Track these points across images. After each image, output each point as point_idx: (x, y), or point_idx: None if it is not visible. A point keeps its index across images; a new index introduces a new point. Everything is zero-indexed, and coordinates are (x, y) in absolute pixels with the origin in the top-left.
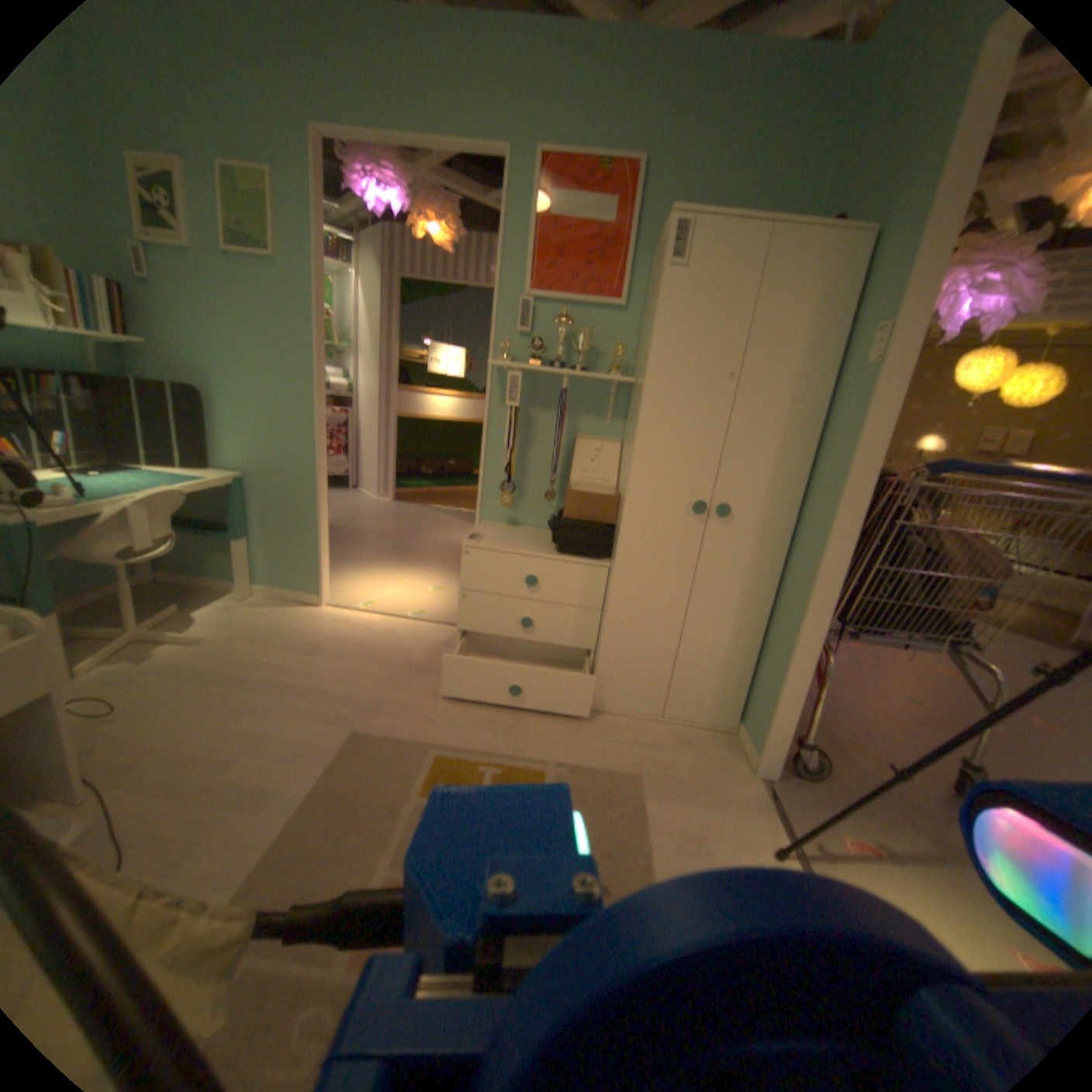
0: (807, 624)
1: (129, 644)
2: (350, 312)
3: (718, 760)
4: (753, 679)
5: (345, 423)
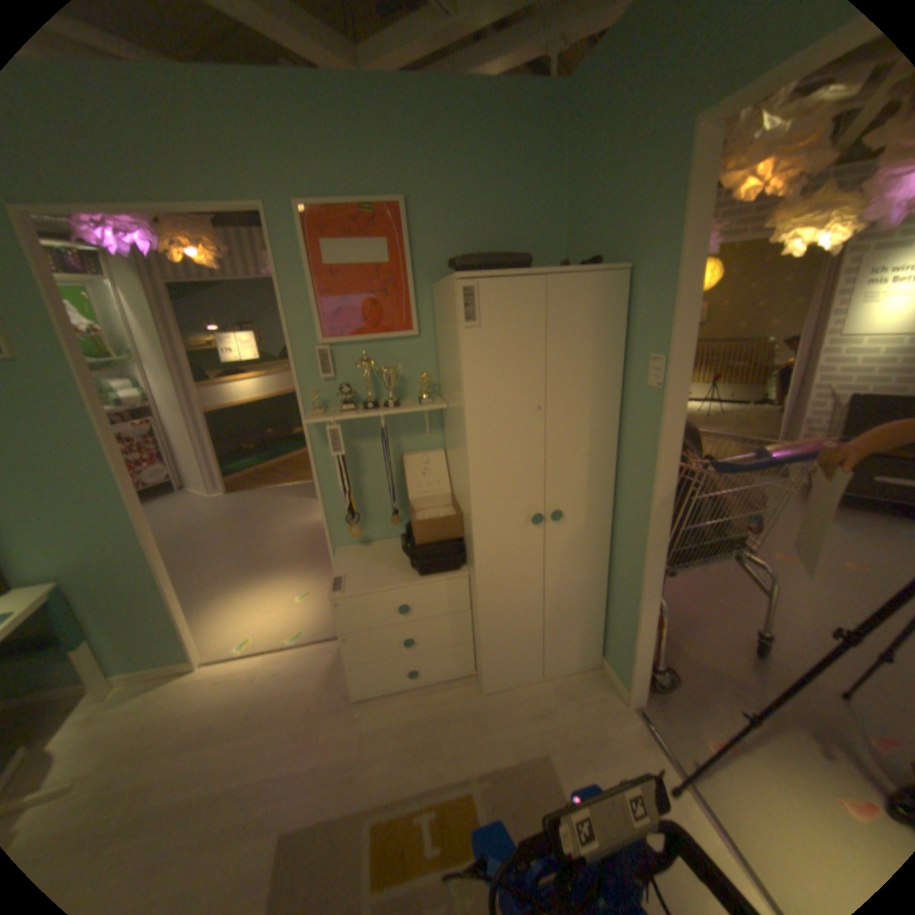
0: (647, 595)
1: None
2: (119, 321)
3: (598, 702)
4: (605, 624)
5: (150, 430)
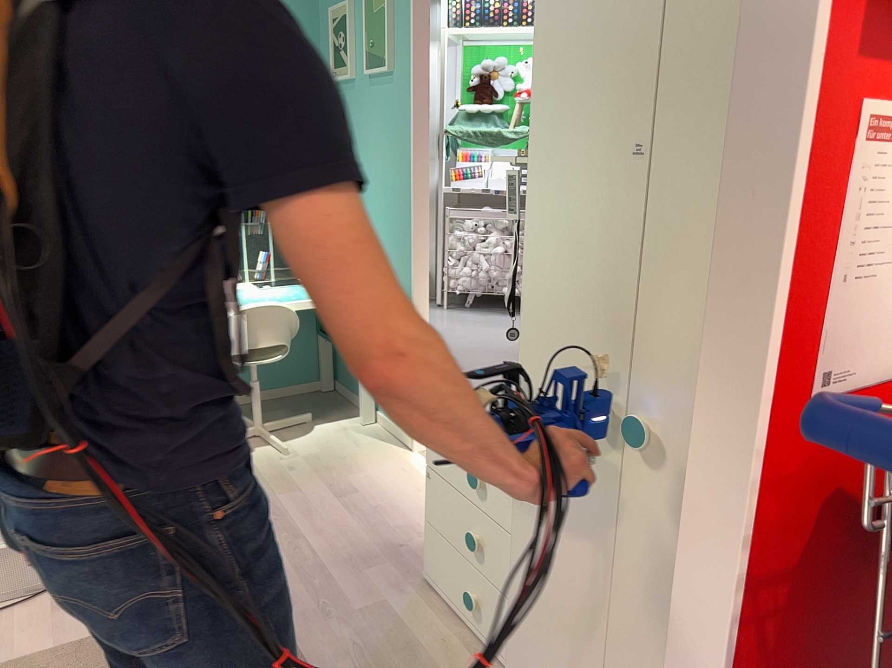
0: None
1: (253, 436)
2: None
3: None
4: None
5: None
